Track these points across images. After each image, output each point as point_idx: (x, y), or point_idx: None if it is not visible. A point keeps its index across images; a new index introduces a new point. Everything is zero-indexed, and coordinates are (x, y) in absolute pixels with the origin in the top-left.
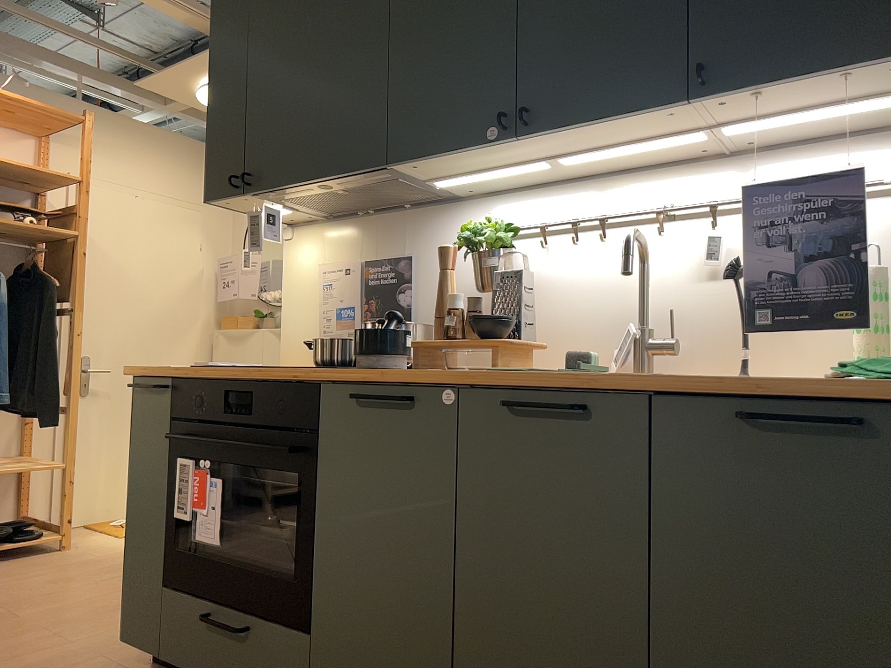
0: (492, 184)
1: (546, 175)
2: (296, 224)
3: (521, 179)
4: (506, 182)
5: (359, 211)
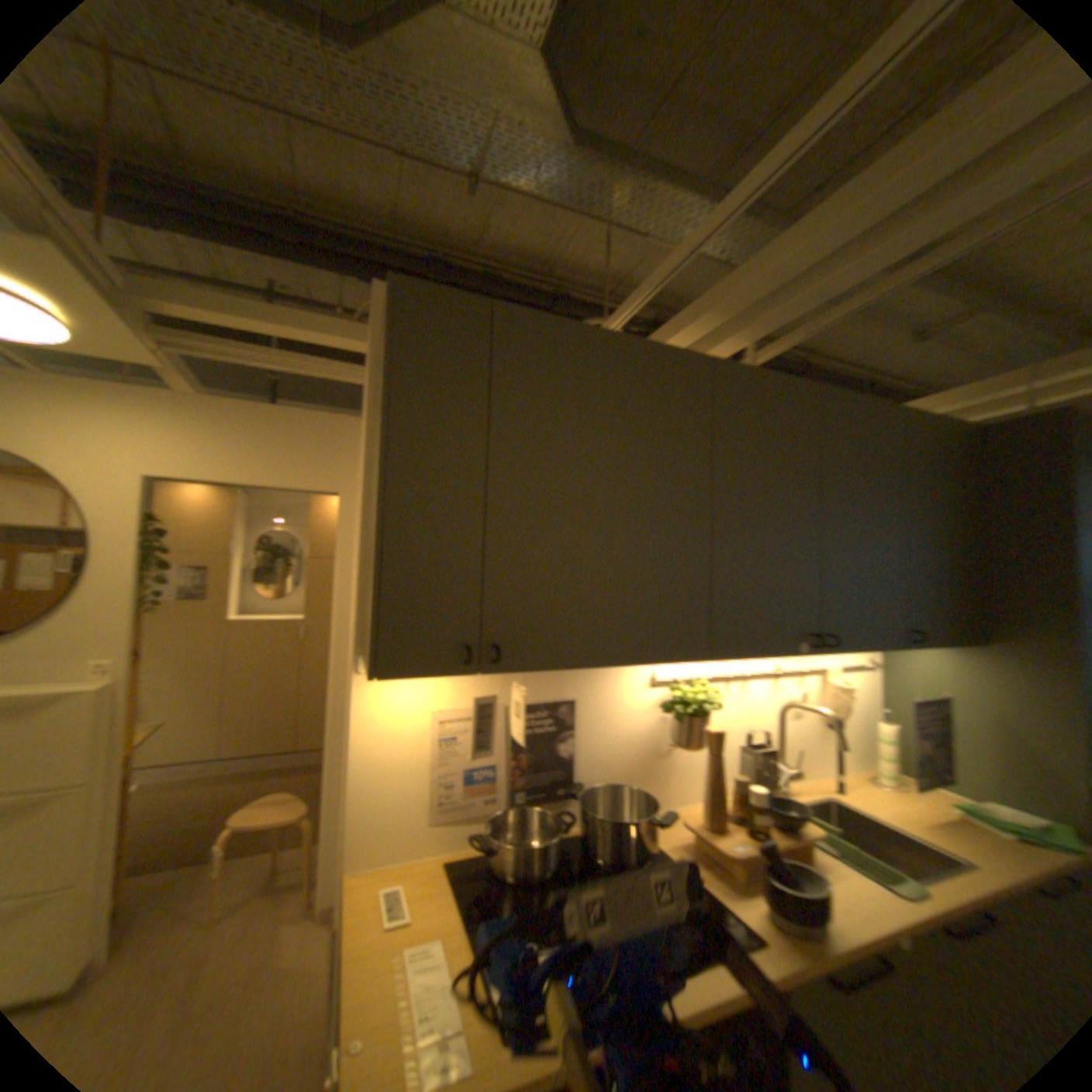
0: None
1: None
2: None
3: None
4: None
5: None
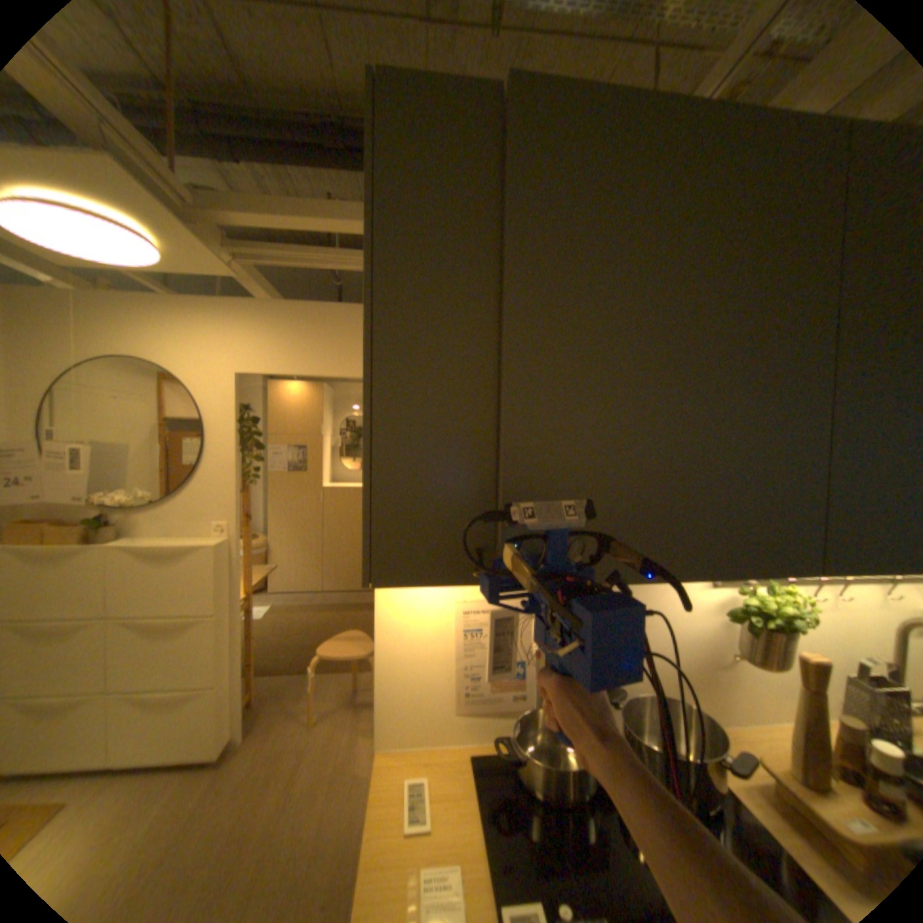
0: None
1: None
2: None
3: None
4: None
5: None
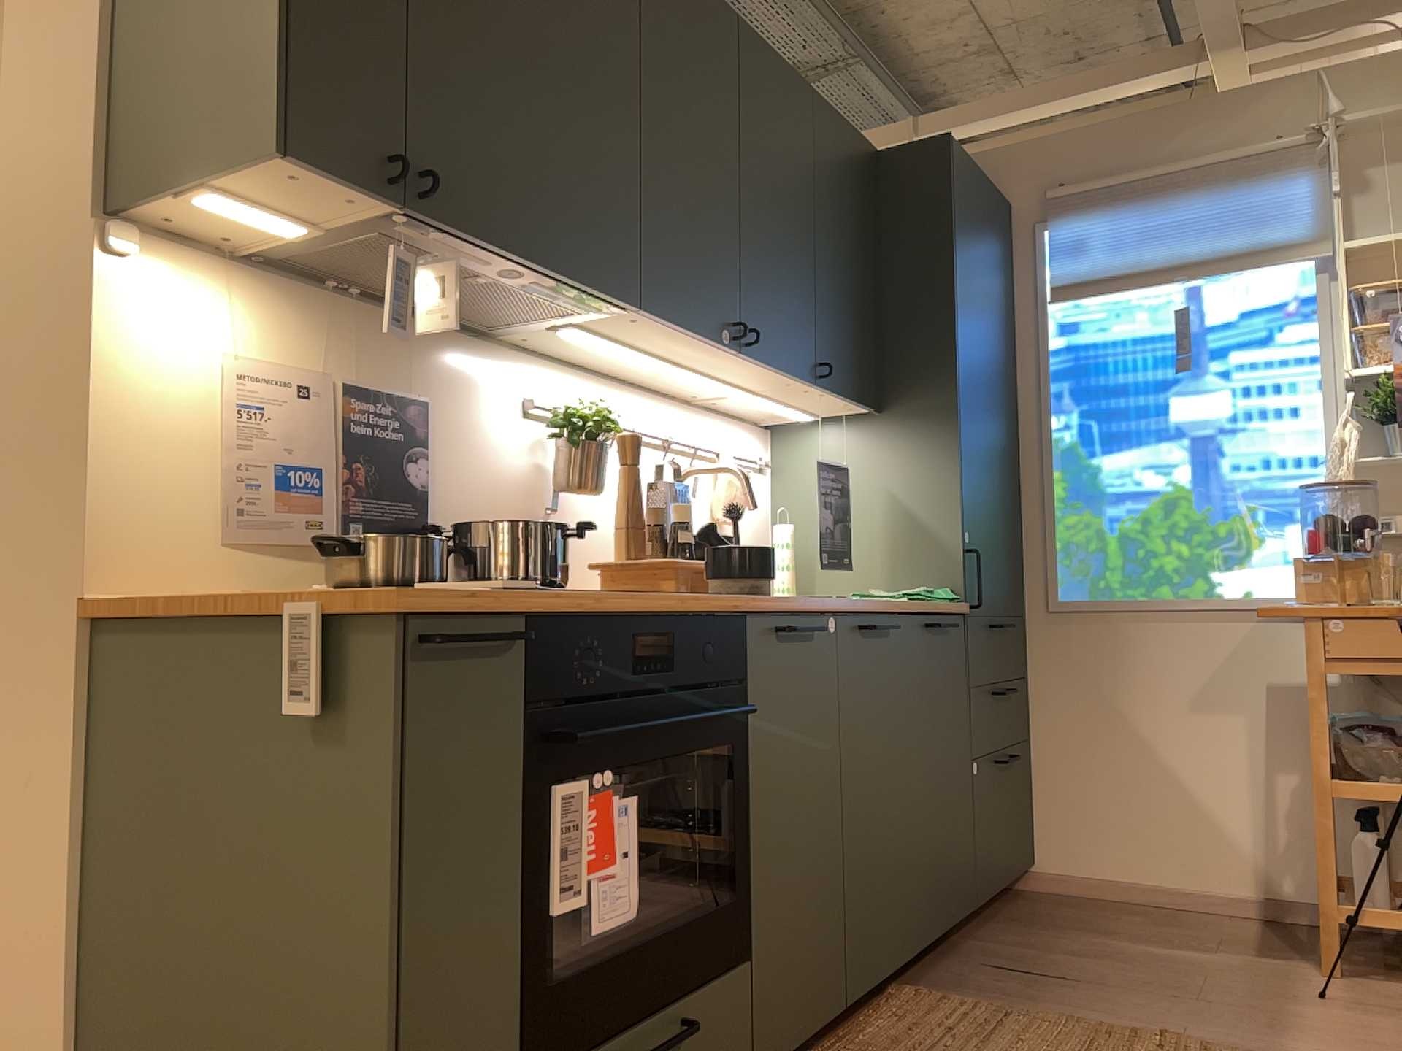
0: (551, 342)
1: (603, 359)
2: (136, 223)
3: (579, 351)
4: (566, 347)
5: (337, 281)
